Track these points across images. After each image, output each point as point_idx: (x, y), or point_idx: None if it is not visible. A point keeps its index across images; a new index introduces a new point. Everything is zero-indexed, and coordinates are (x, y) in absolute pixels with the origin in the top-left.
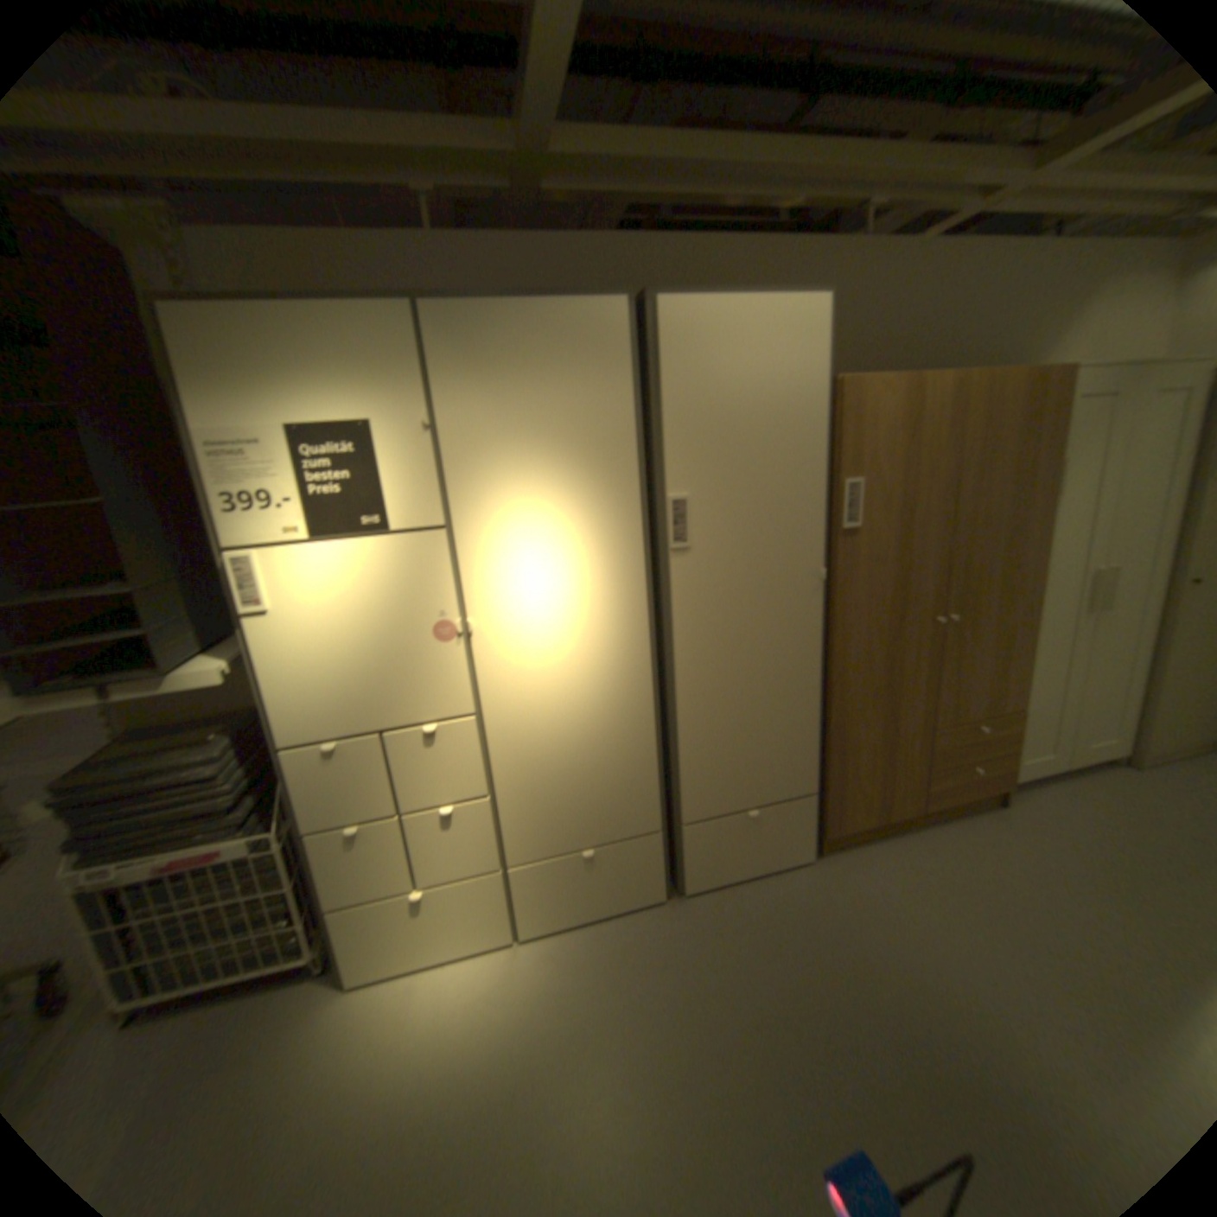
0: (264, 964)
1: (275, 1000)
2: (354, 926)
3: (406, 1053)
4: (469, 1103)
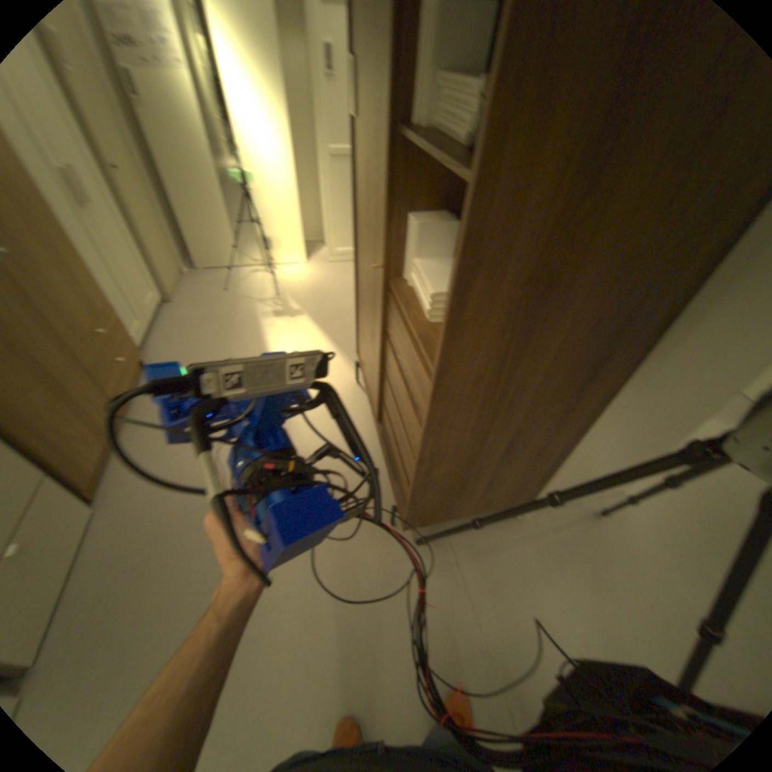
0: None
1: None
2: None
3: None
4: None
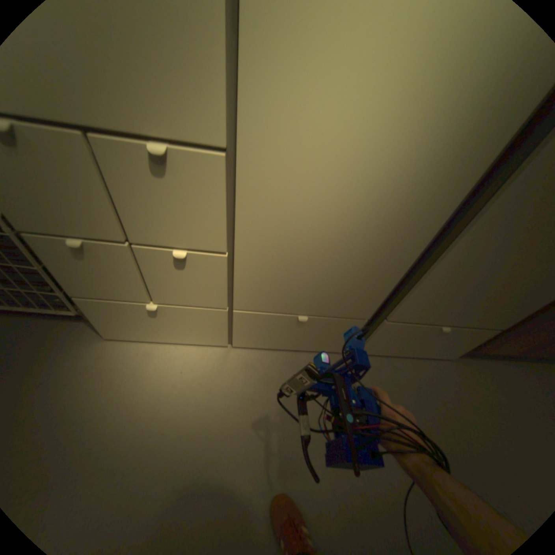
0: (43, 307)
1: (56, 329)
2: (102, 311)
3: (133, 405)
4: (167, 465)
